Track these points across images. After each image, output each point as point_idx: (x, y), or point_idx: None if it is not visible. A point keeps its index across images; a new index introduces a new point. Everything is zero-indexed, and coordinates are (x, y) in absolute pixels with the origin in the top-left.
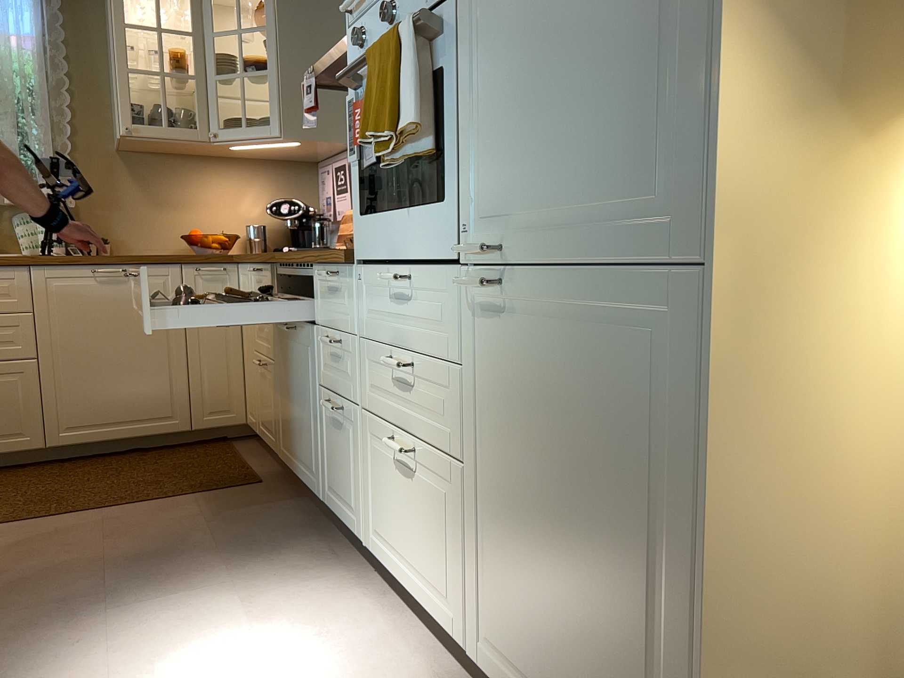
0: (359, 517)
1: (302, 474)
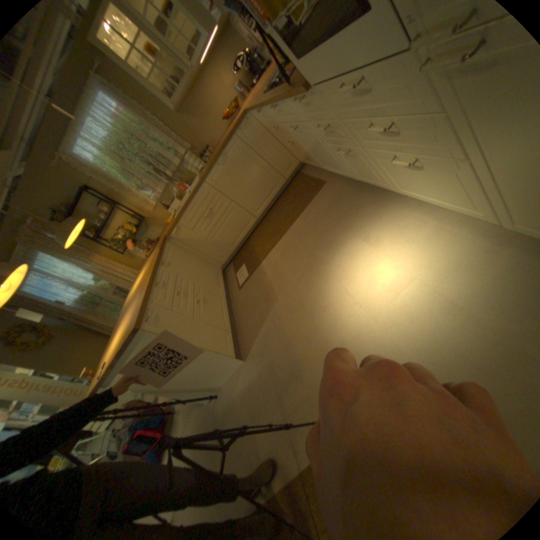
0: (387, 182)
1: (342, 172)
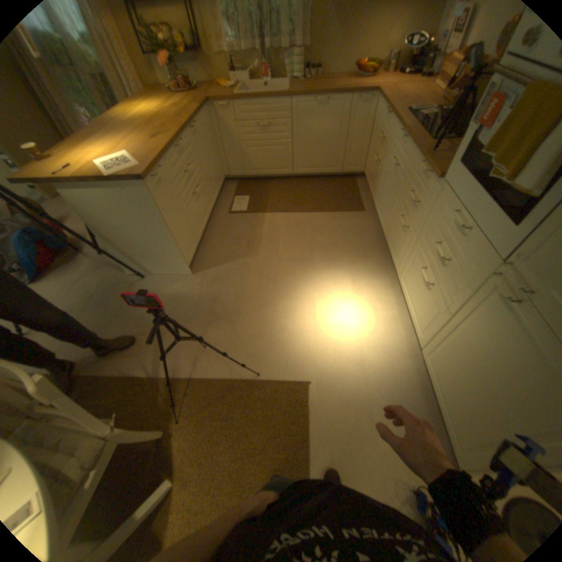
0: (398, 266)
1: (380, 222)
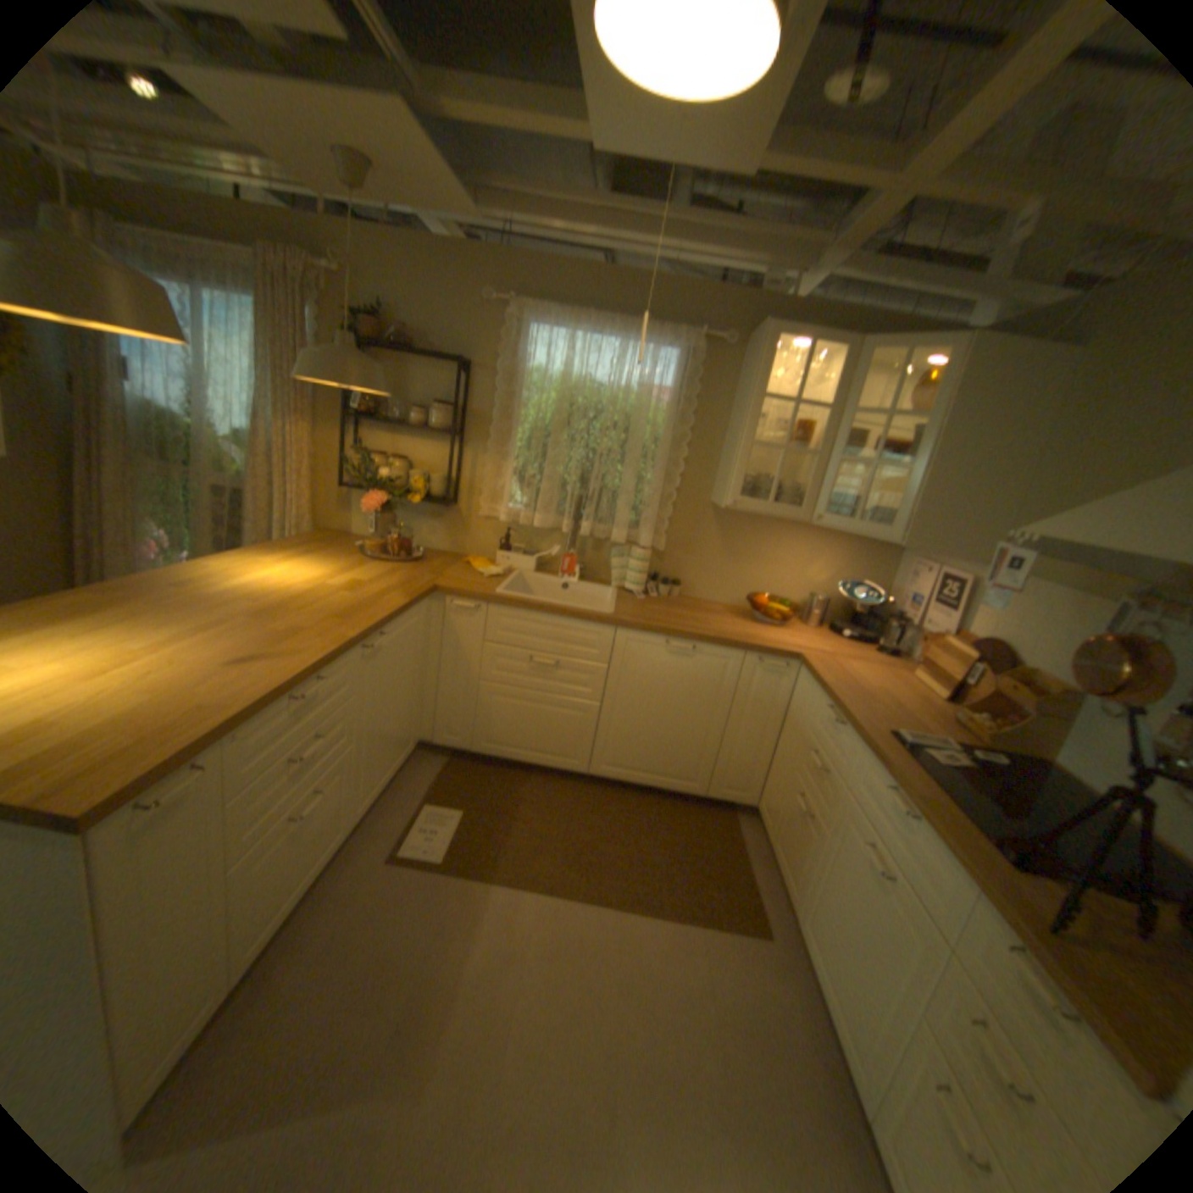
0: None
1: (837, 1021)
